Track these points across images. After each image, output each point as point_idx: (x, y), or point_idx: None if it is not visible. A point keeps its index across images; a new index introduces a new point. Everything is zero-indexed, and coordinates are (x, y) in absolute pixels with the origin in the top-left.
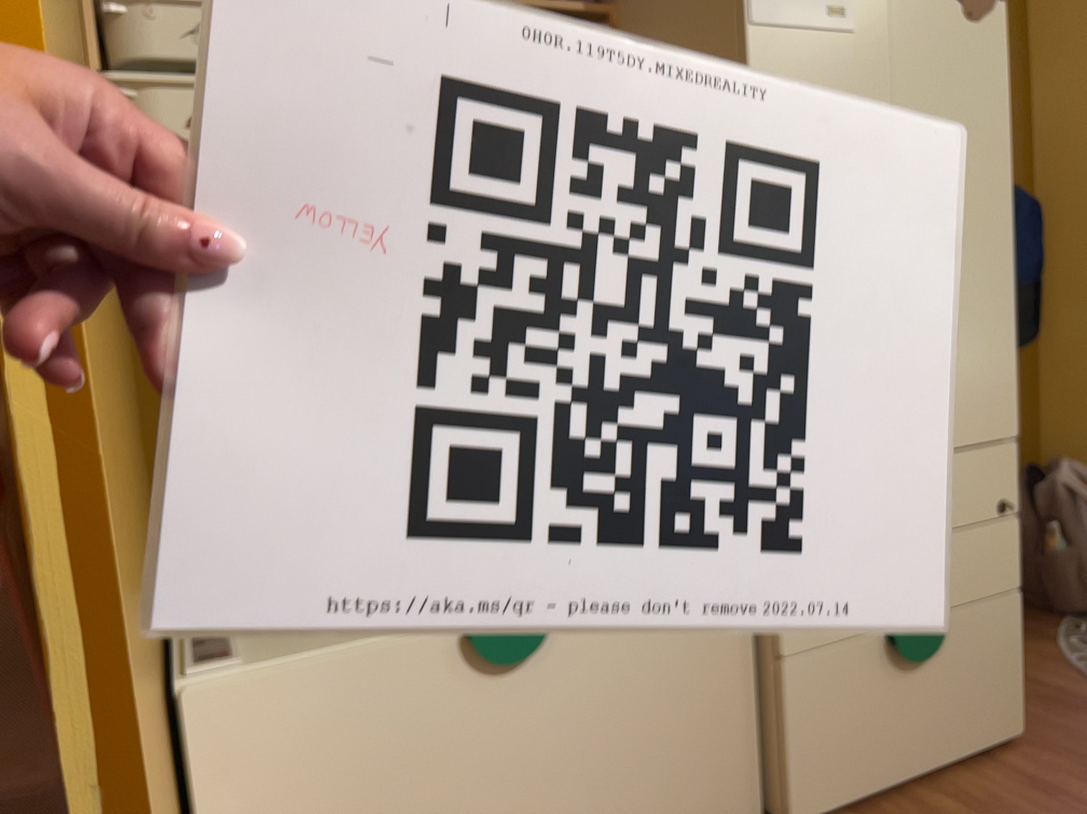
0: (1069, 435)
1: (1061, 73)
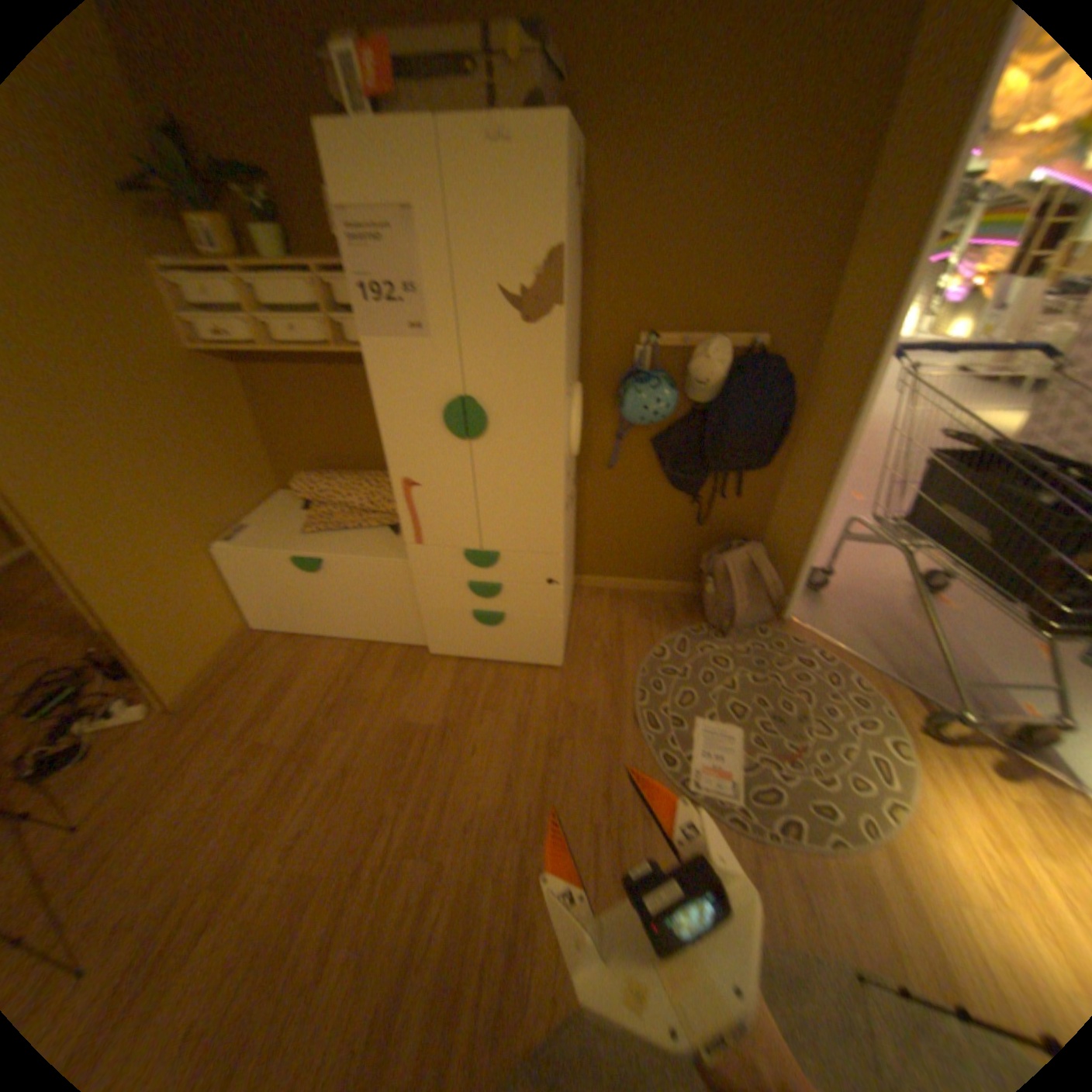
0: (780, 532)
1: (869, 262)
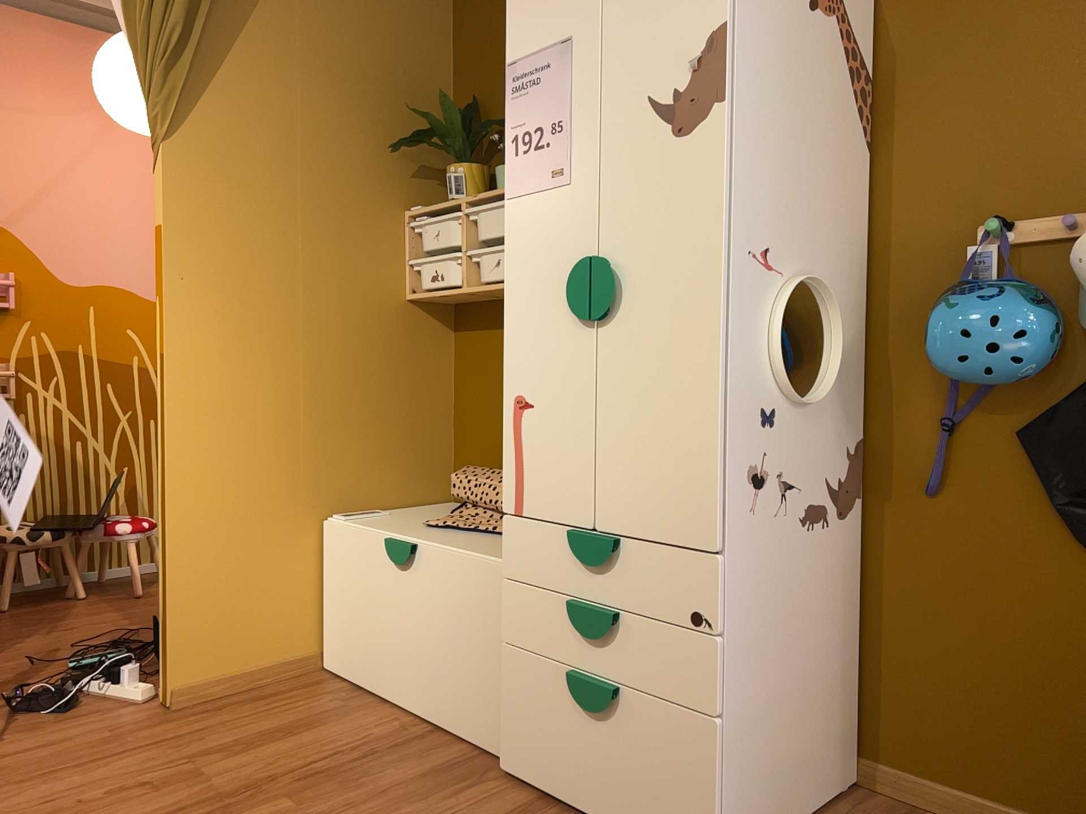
0: None
1: None
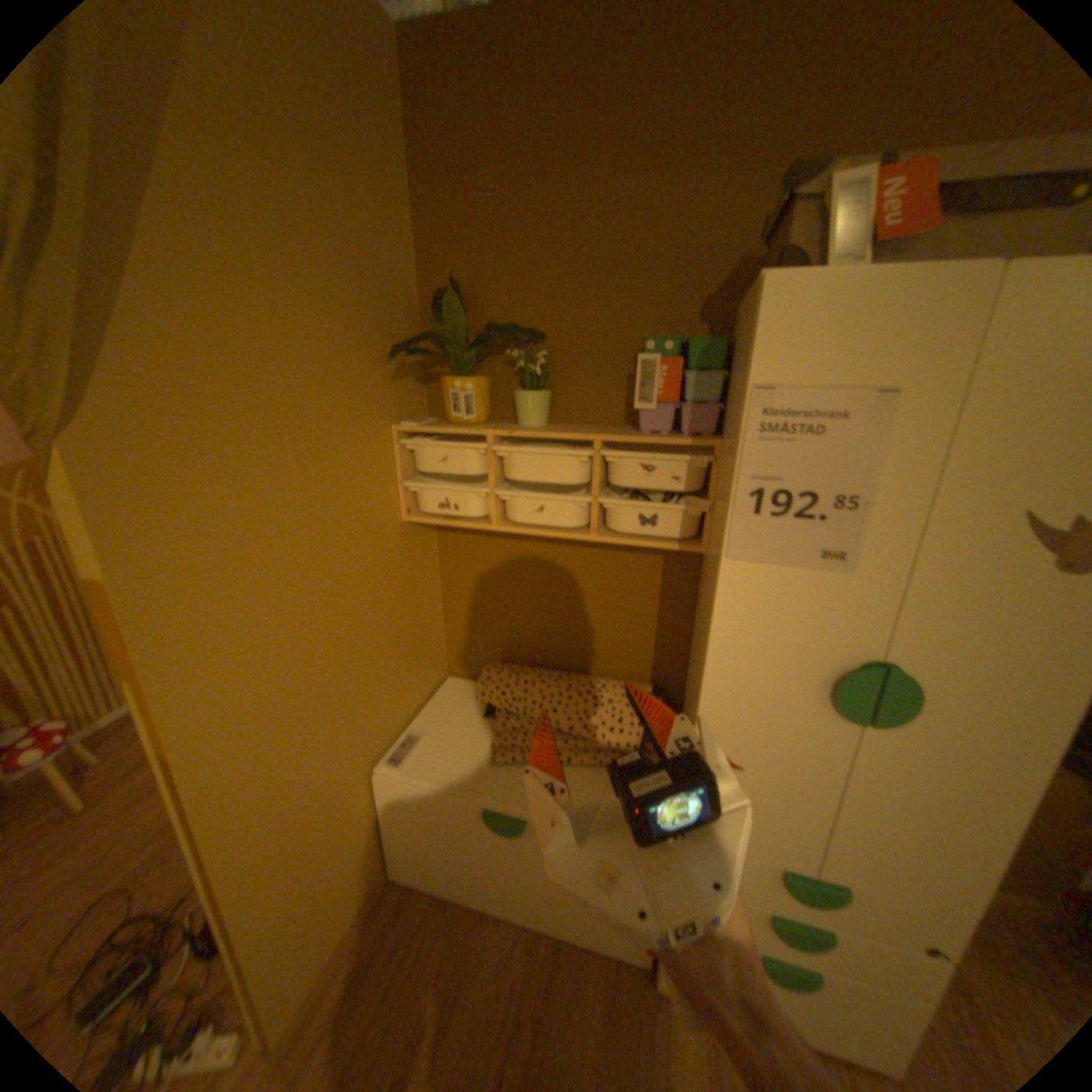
0: None
1: None
